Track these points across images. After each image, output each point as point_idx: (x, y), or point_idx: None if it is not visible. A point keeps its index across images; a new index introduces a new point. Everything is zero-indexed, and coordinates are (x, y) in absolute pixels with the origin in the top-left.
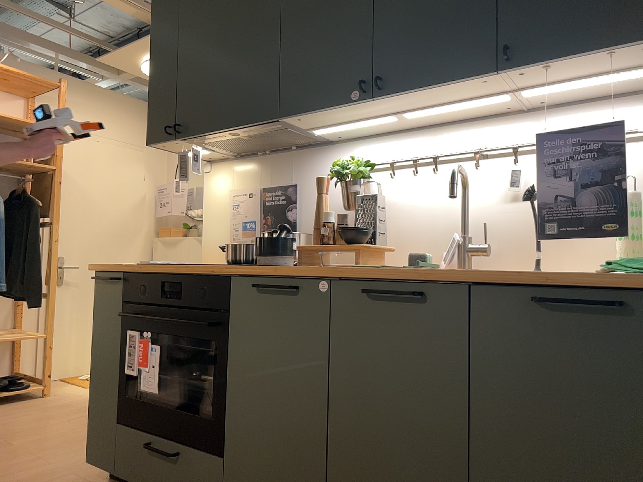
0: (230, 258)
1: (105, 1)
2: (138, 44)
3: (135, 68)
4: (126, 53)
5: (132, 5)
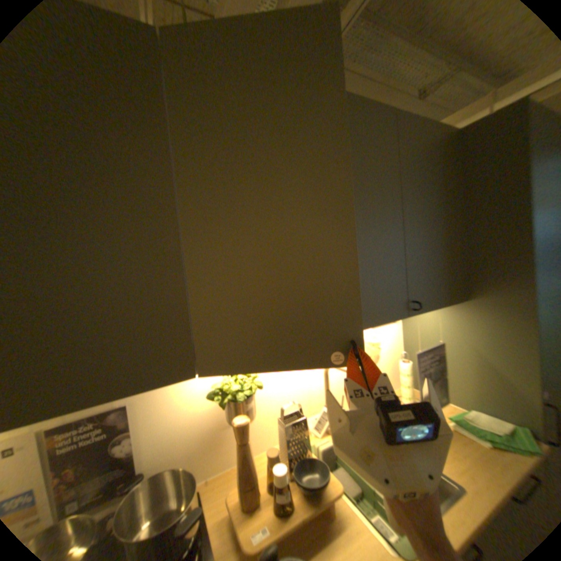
0: None
1: None
2: None
3: None
4: None
5: None
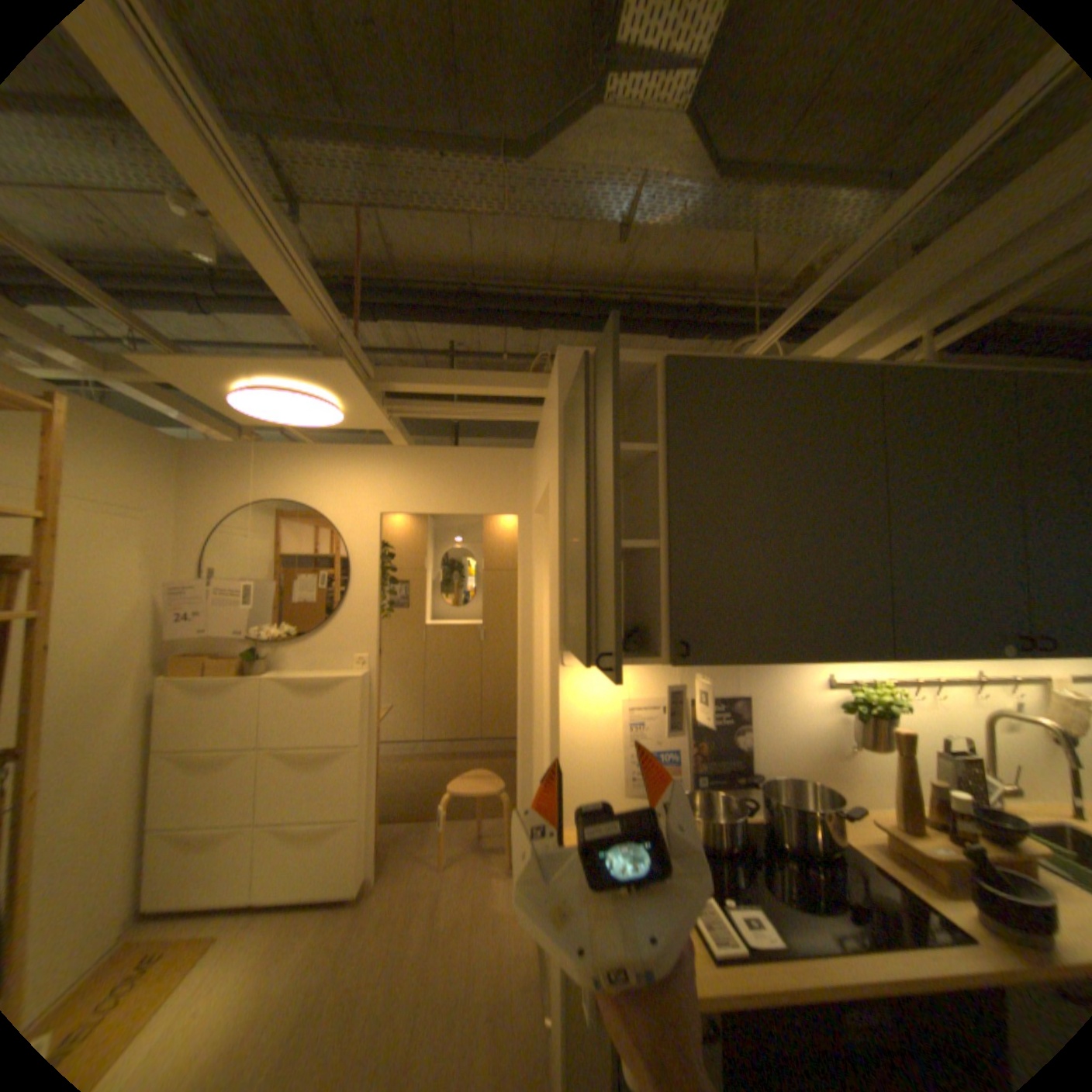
0: (721, 845)
1: (271, 276)
2: (276, 362)
3: (210, 385)
4: (226, 365)
5: (318, 299)
